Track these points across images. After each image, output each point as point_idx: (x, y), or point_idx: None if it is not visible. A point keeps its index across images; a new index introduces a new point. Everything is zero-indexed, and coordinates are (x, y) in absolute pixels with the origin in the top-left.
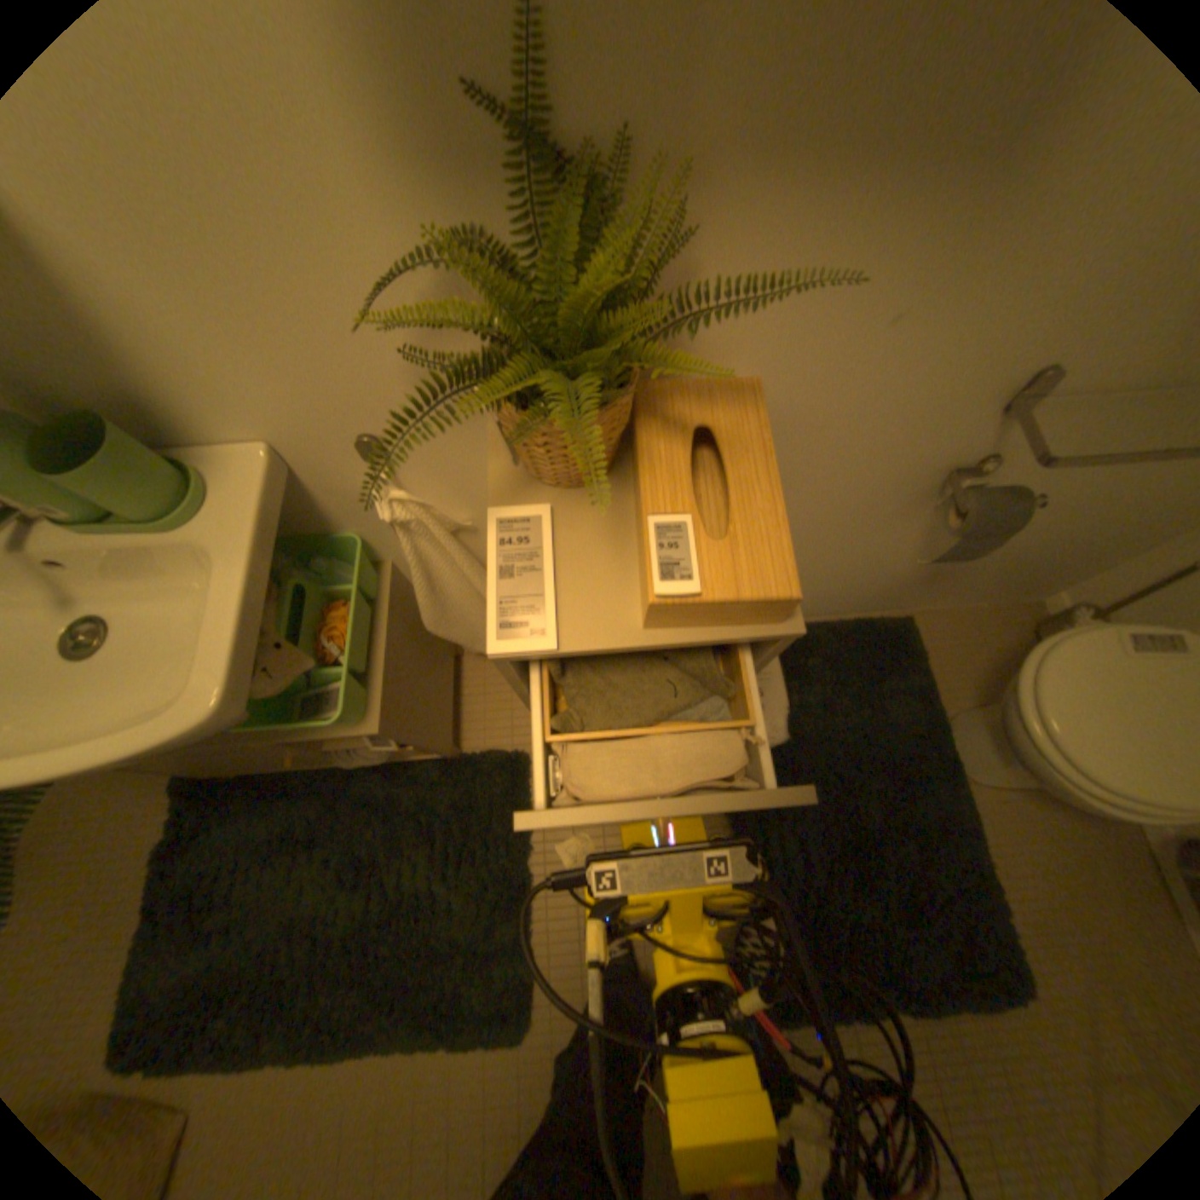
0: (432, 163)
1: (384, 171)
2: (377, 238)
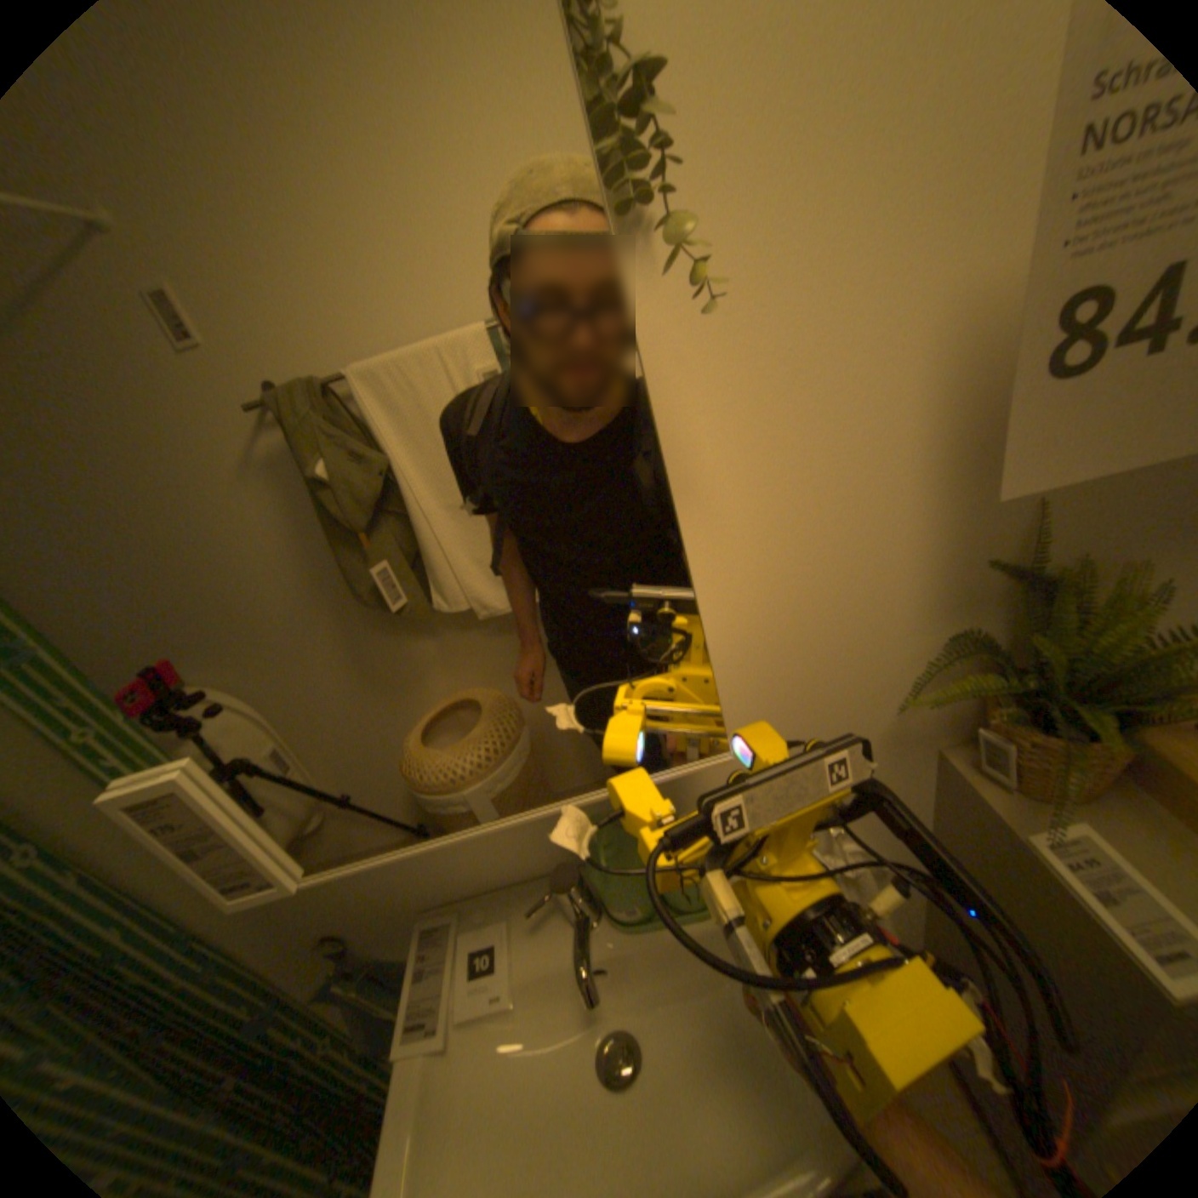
0: (960, 604)
1: (934, 615)
2: (908, 652)
